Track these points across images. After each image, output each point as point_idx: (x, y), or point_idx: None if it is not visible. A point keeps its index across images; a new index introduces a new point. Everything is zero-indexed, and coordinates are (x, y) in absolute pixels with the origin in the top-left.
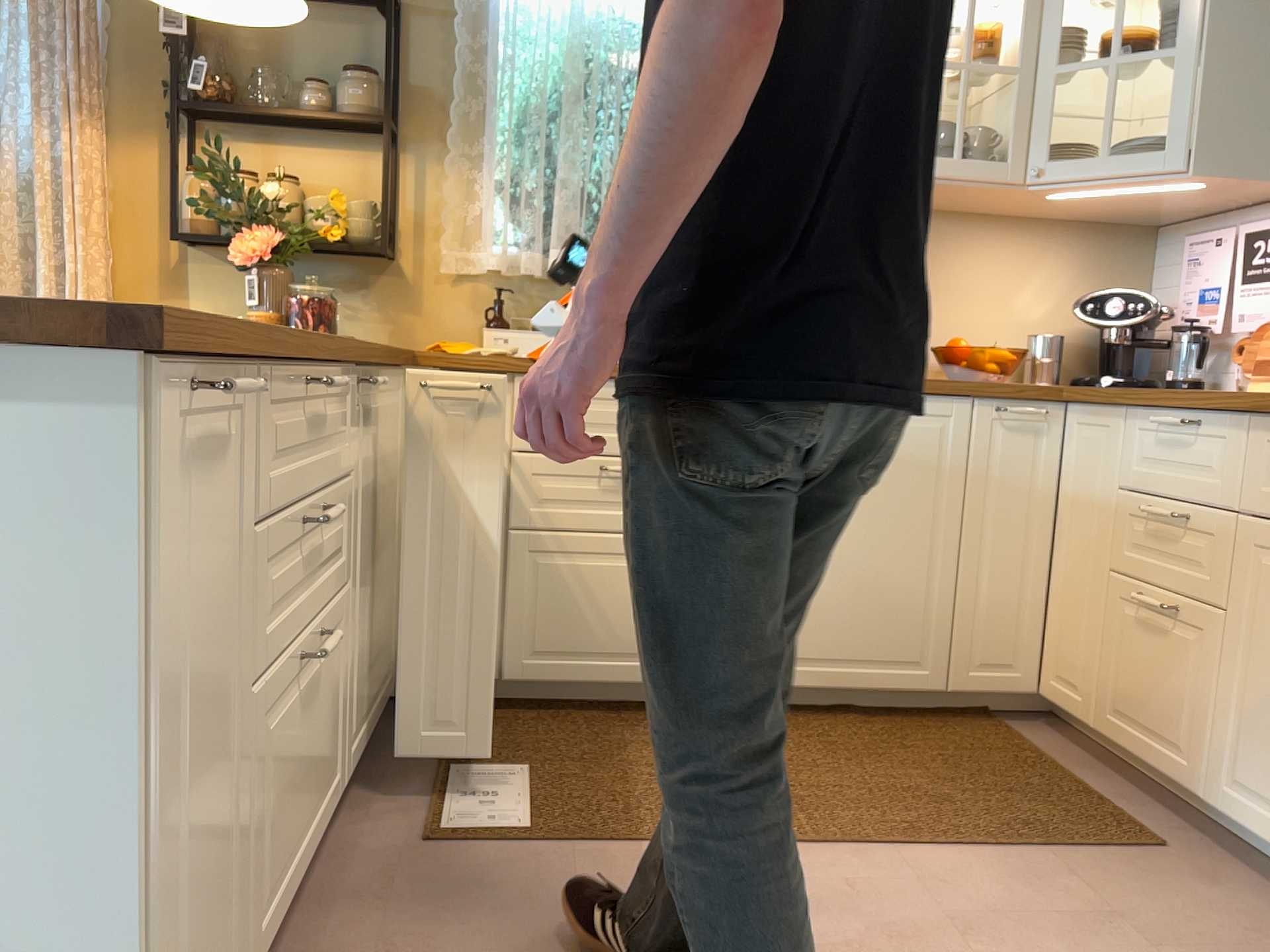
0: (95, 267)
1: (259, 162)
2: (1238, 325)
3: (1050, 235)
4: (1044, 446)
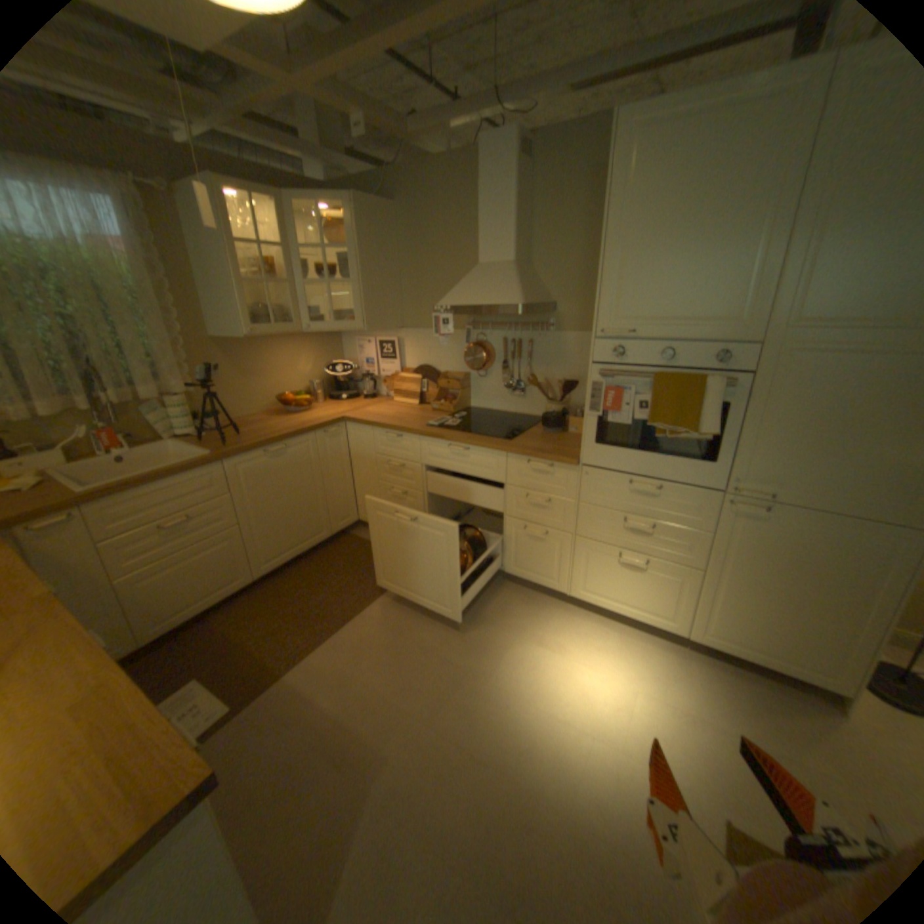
0: None
1: None
2: (382, 374)
3: (304, 338)
4: (341, 440)
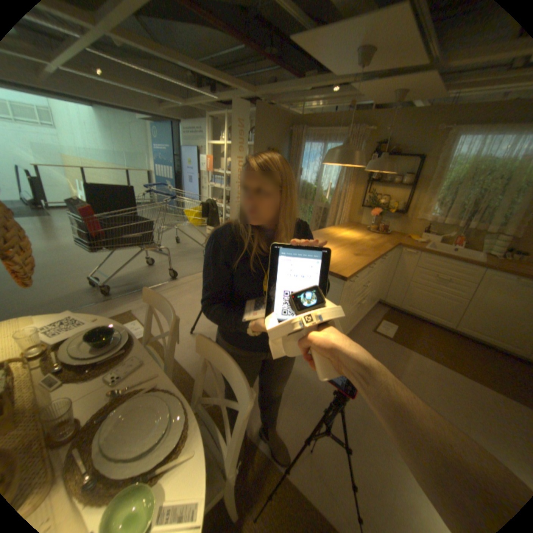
0: (346, 209)
1: (381, 190)
2: None
3: None
4: None
